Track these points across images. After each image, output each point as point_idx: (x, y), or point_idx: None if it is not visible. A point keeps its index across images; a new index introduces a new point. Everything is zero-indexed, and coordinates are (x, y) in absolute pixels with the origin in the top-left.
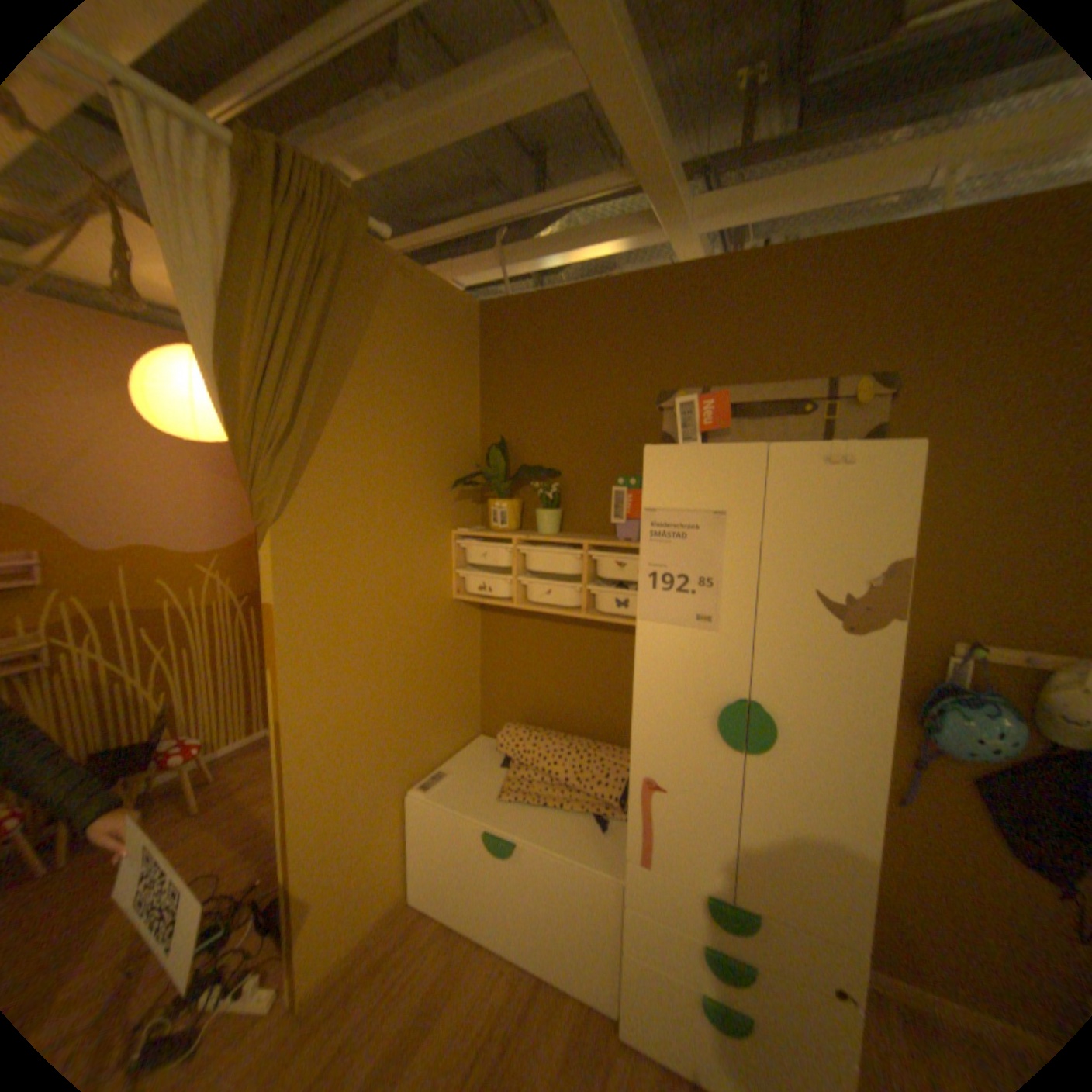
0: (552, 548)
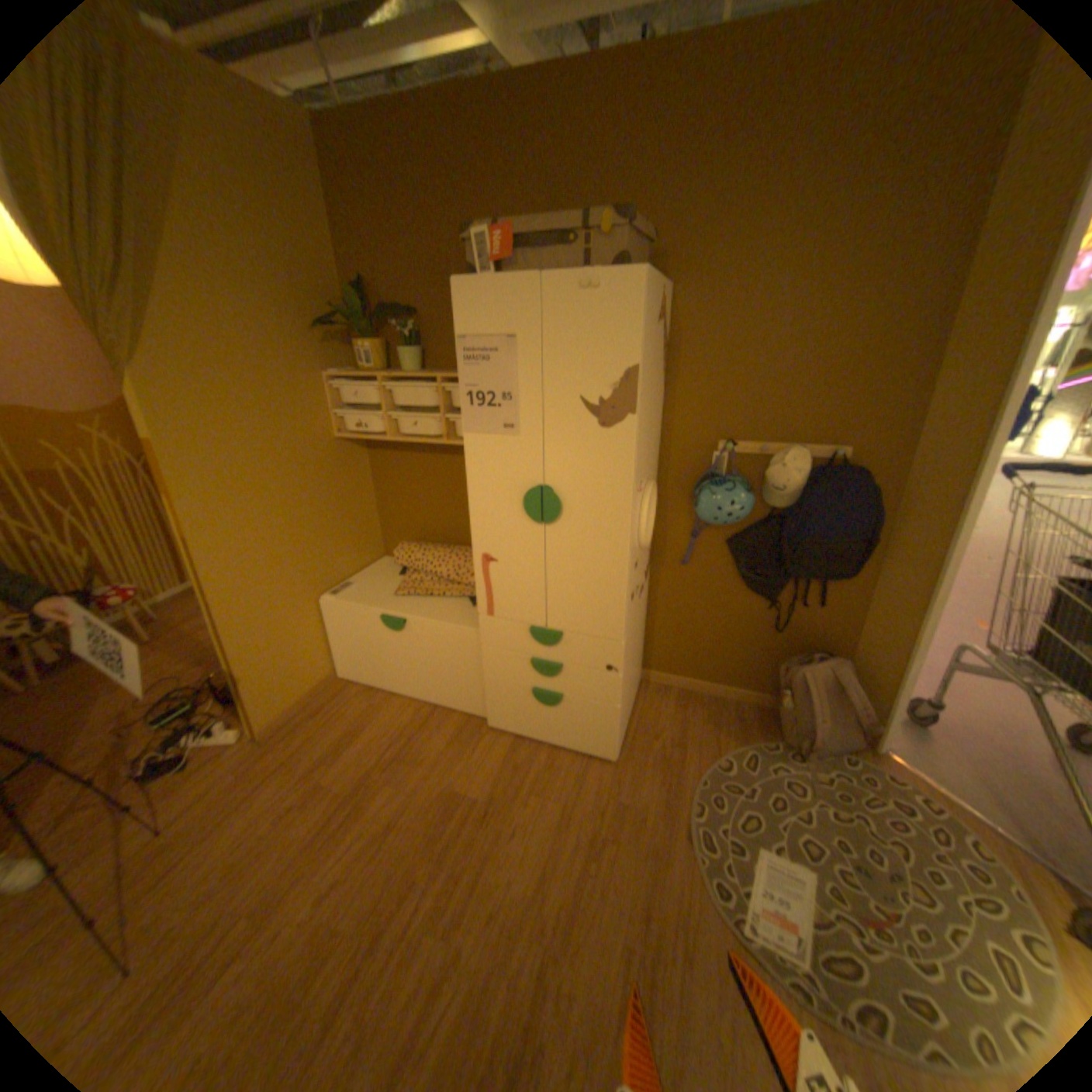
0: (410, 384)
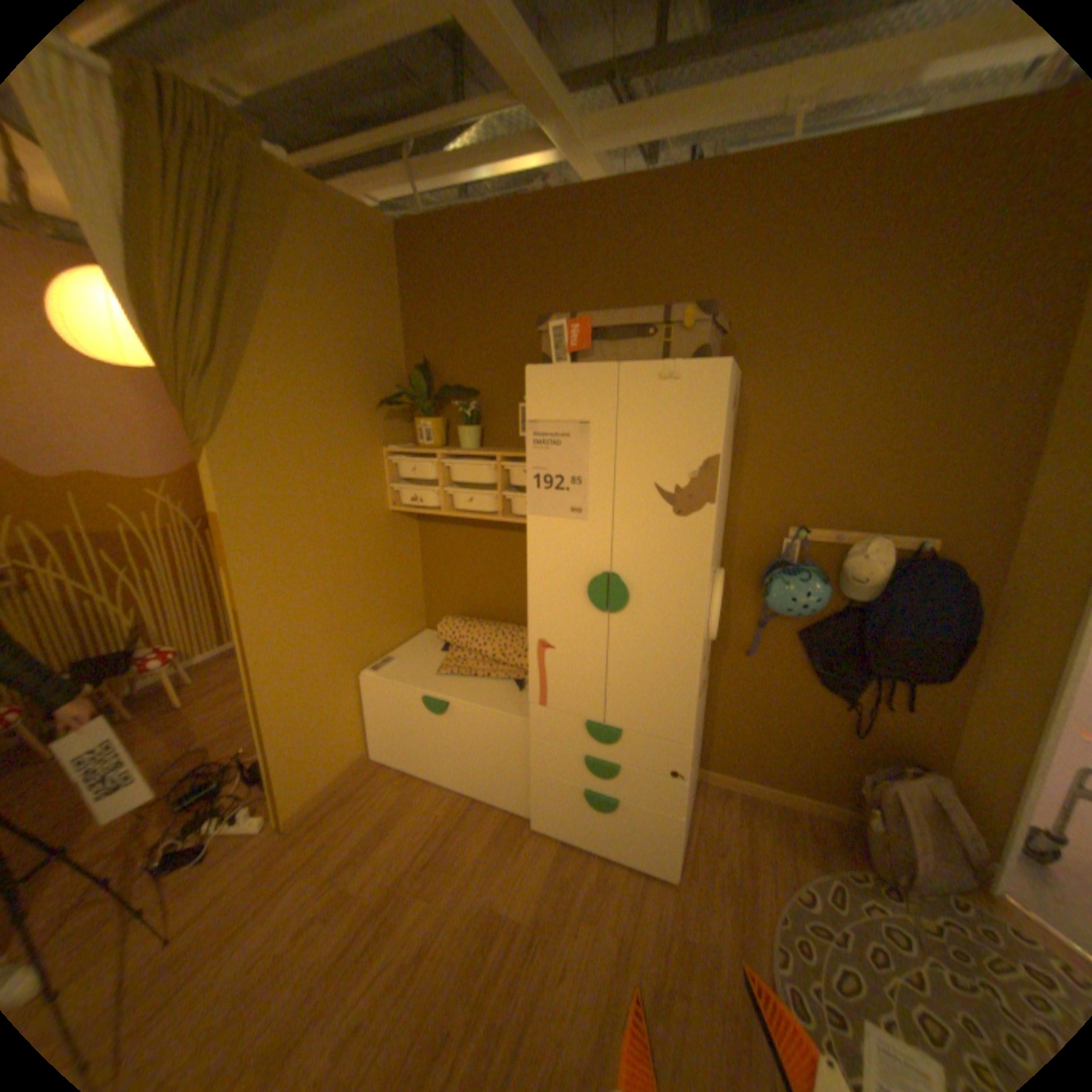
0: (470, 461)
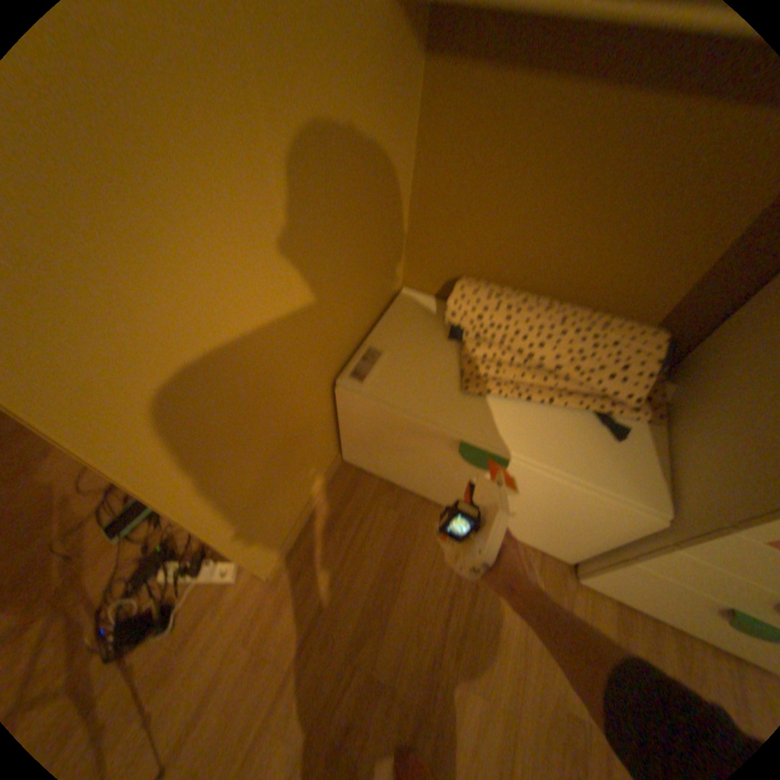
0: None
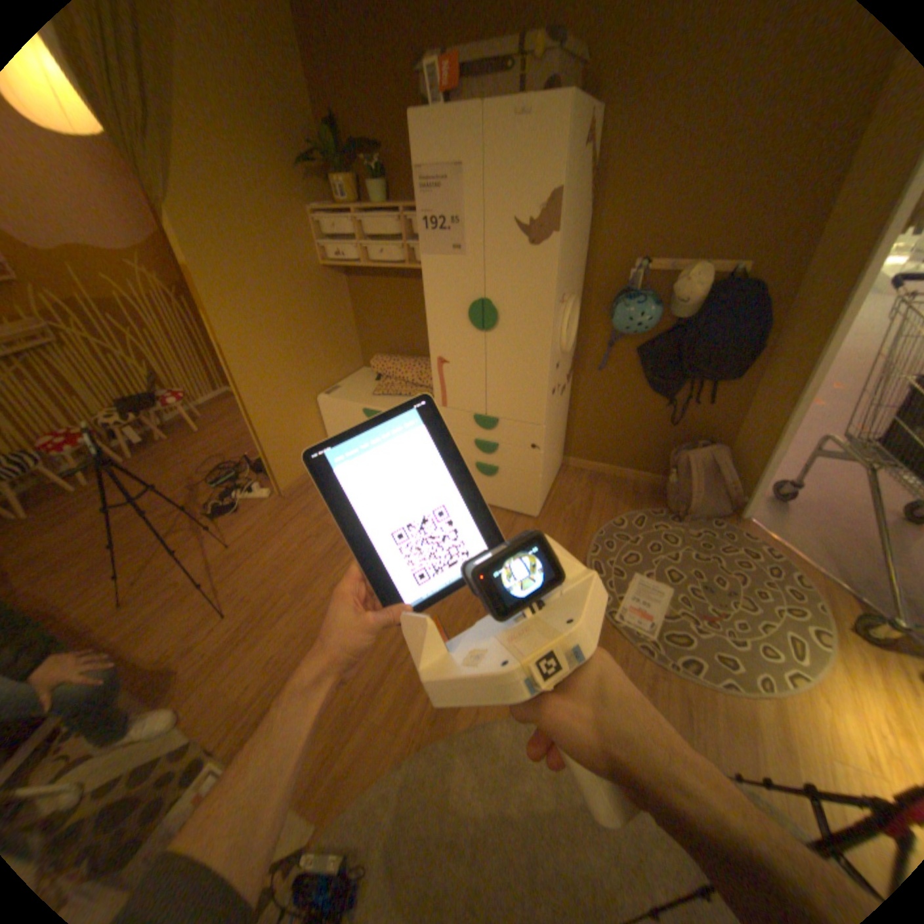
0: (377, 214)
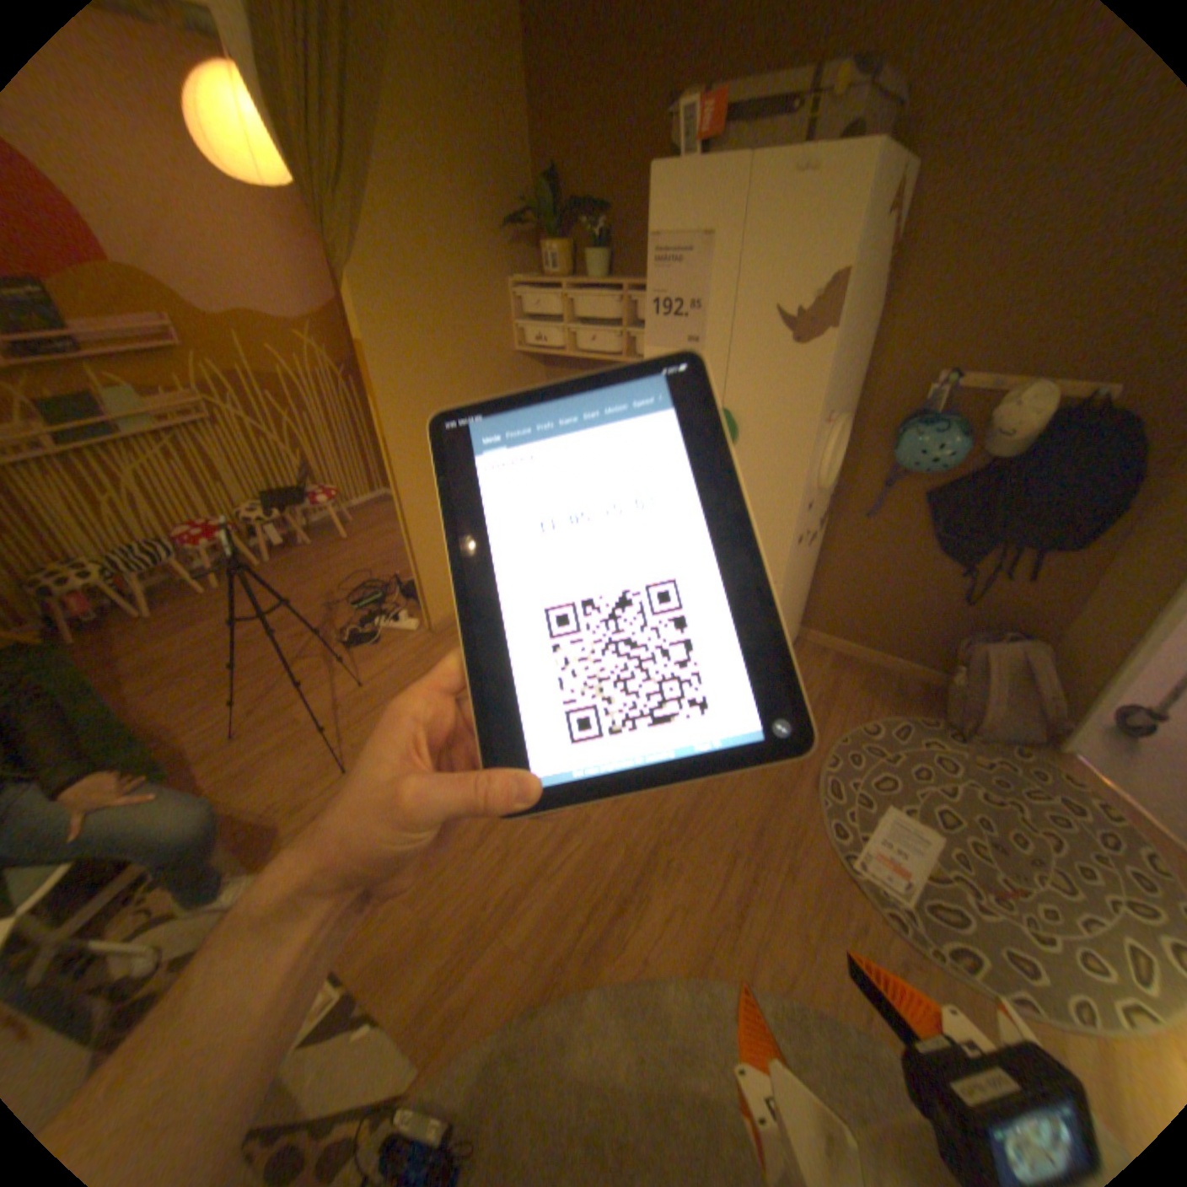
0: (594, 292)
